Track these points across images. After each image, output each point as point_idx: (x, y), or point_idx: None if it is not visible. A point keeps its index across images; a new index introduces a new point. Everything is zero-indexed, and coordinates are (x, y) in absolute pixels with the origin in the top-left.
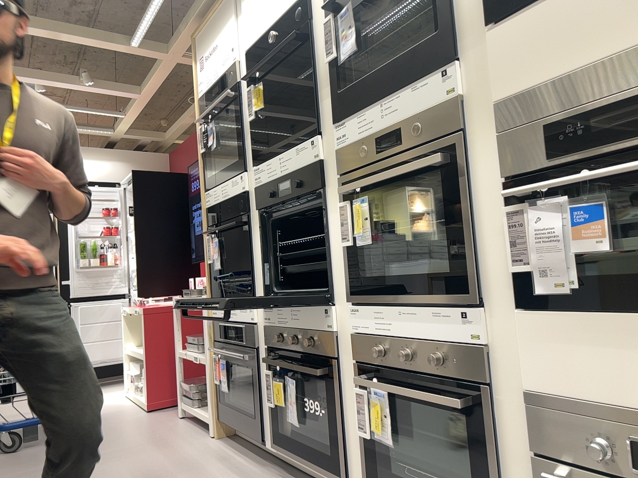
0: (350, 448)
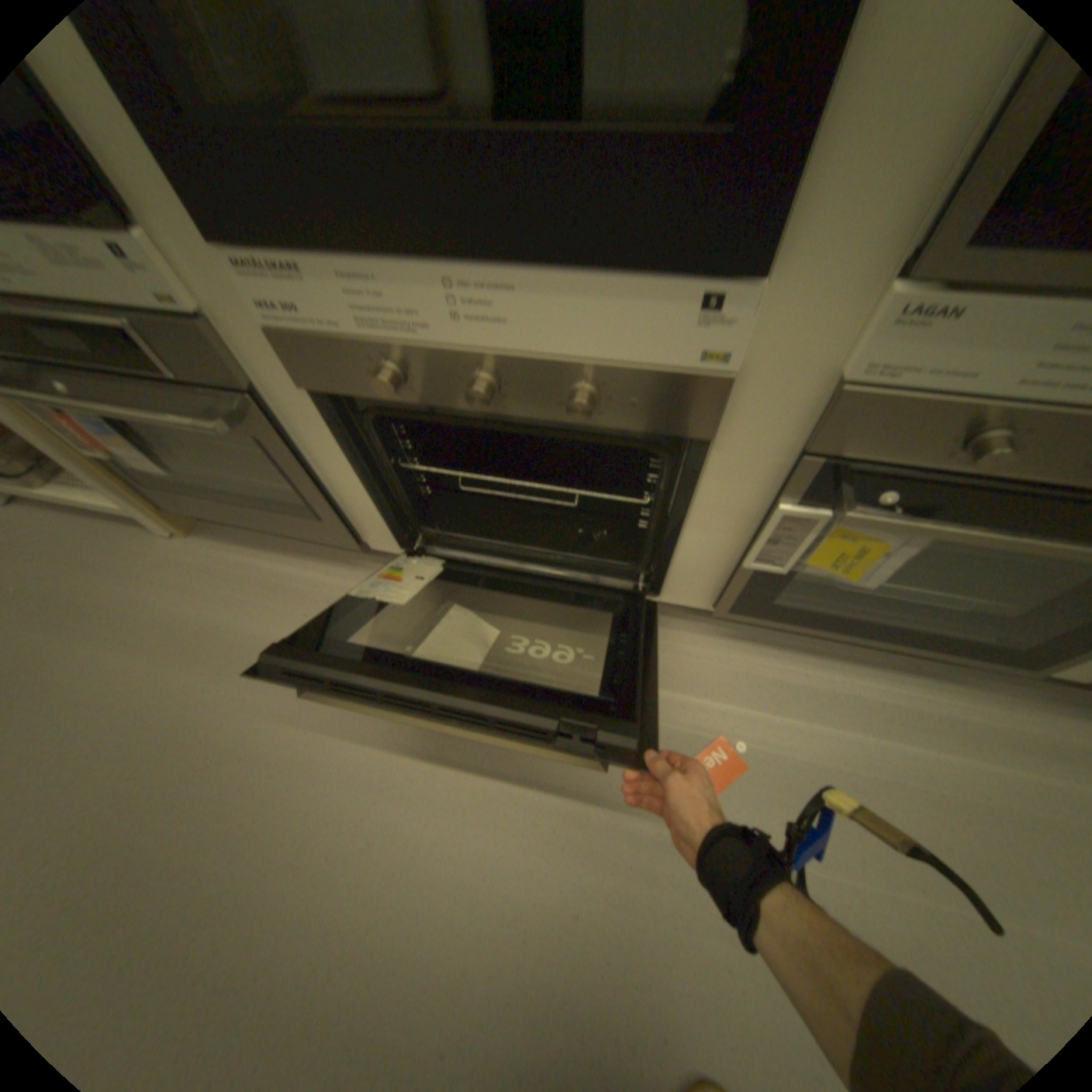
0: (676, 560)
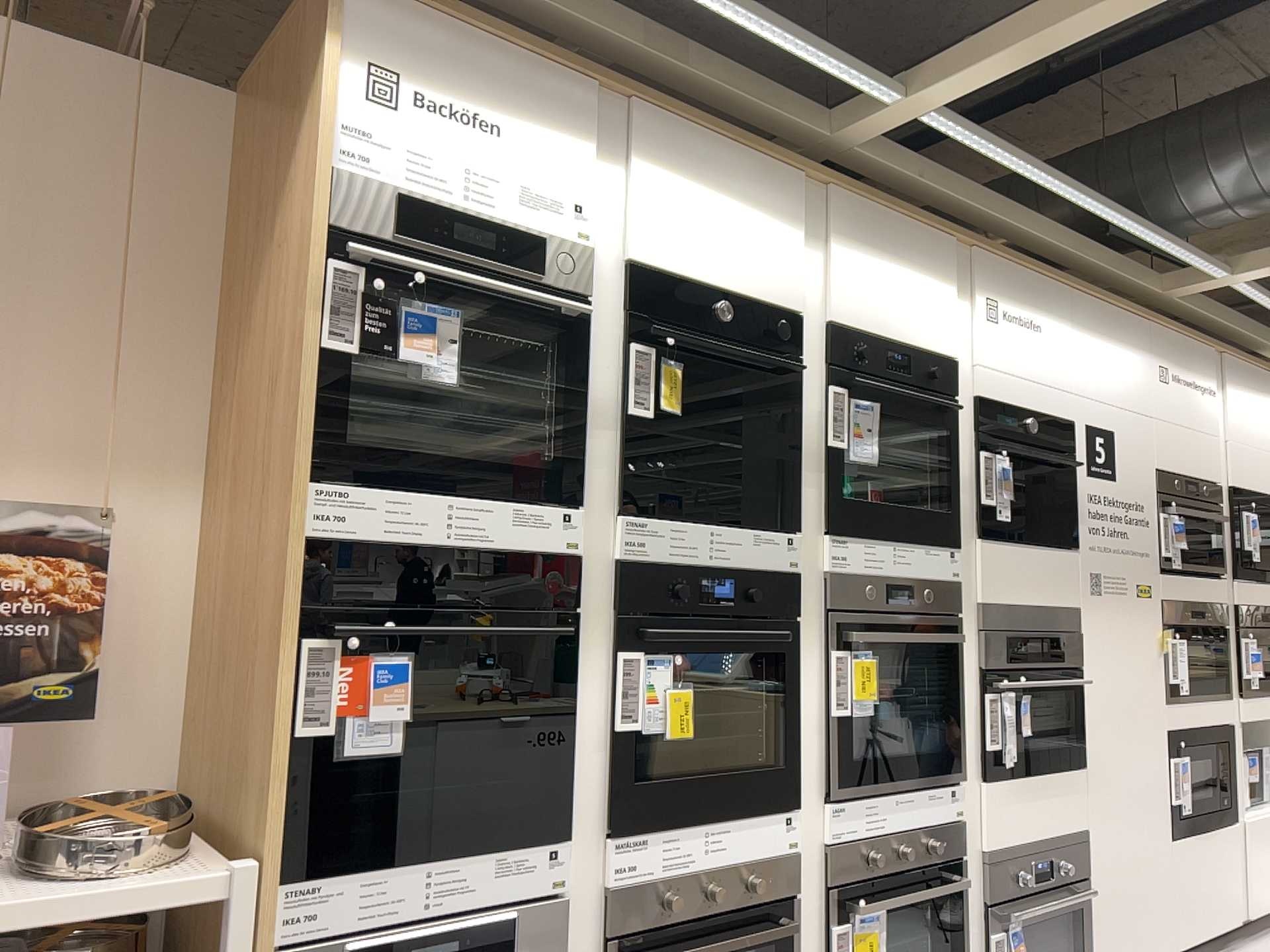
0: None
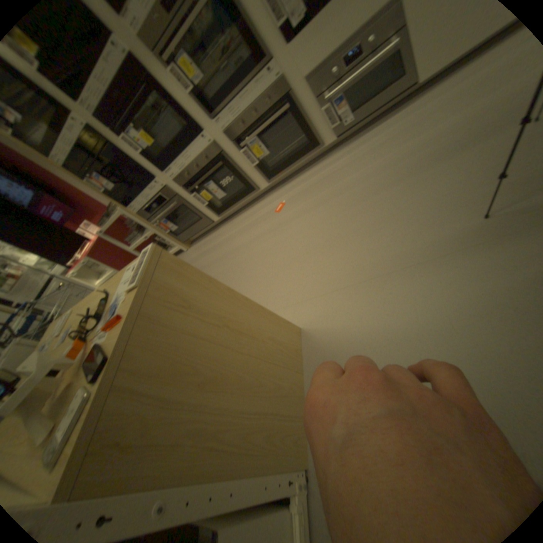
0: (250, 177)
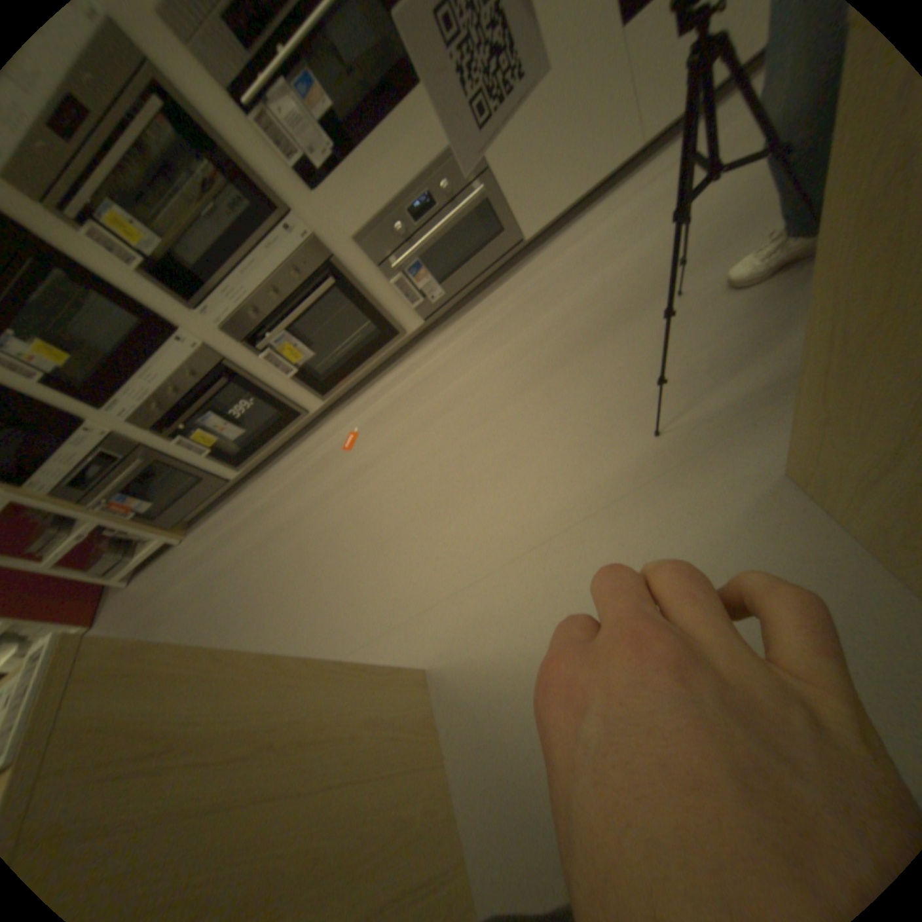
0: (288, 395)
